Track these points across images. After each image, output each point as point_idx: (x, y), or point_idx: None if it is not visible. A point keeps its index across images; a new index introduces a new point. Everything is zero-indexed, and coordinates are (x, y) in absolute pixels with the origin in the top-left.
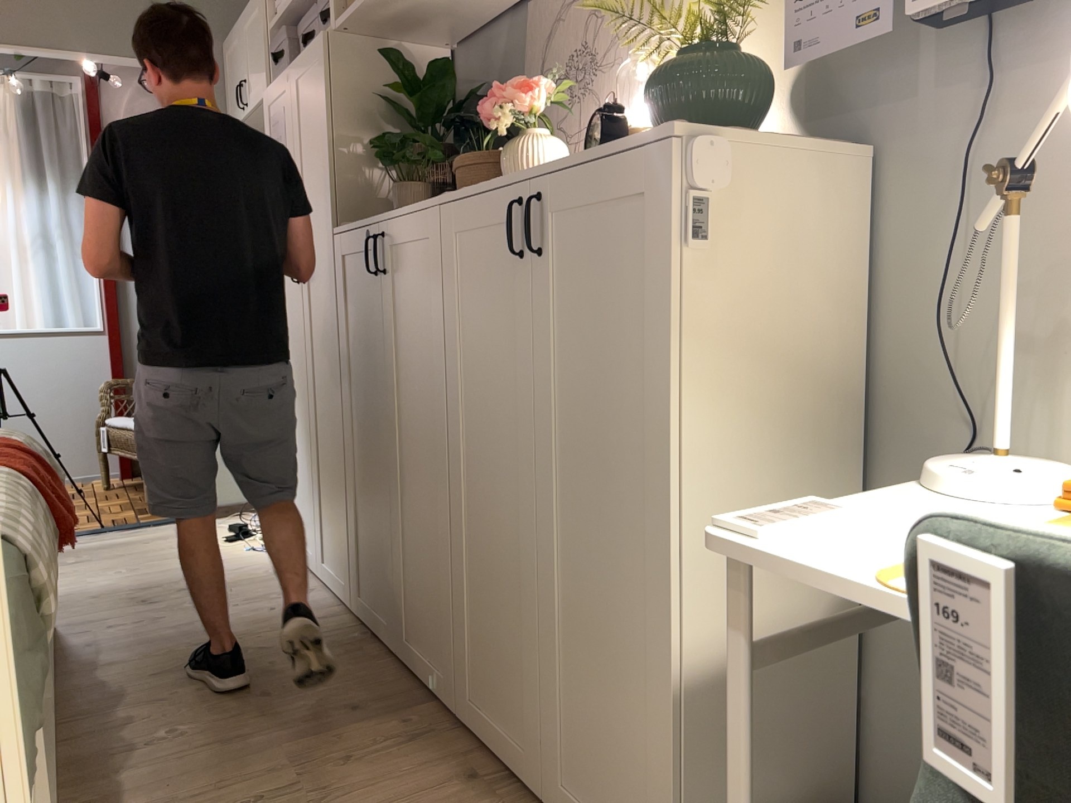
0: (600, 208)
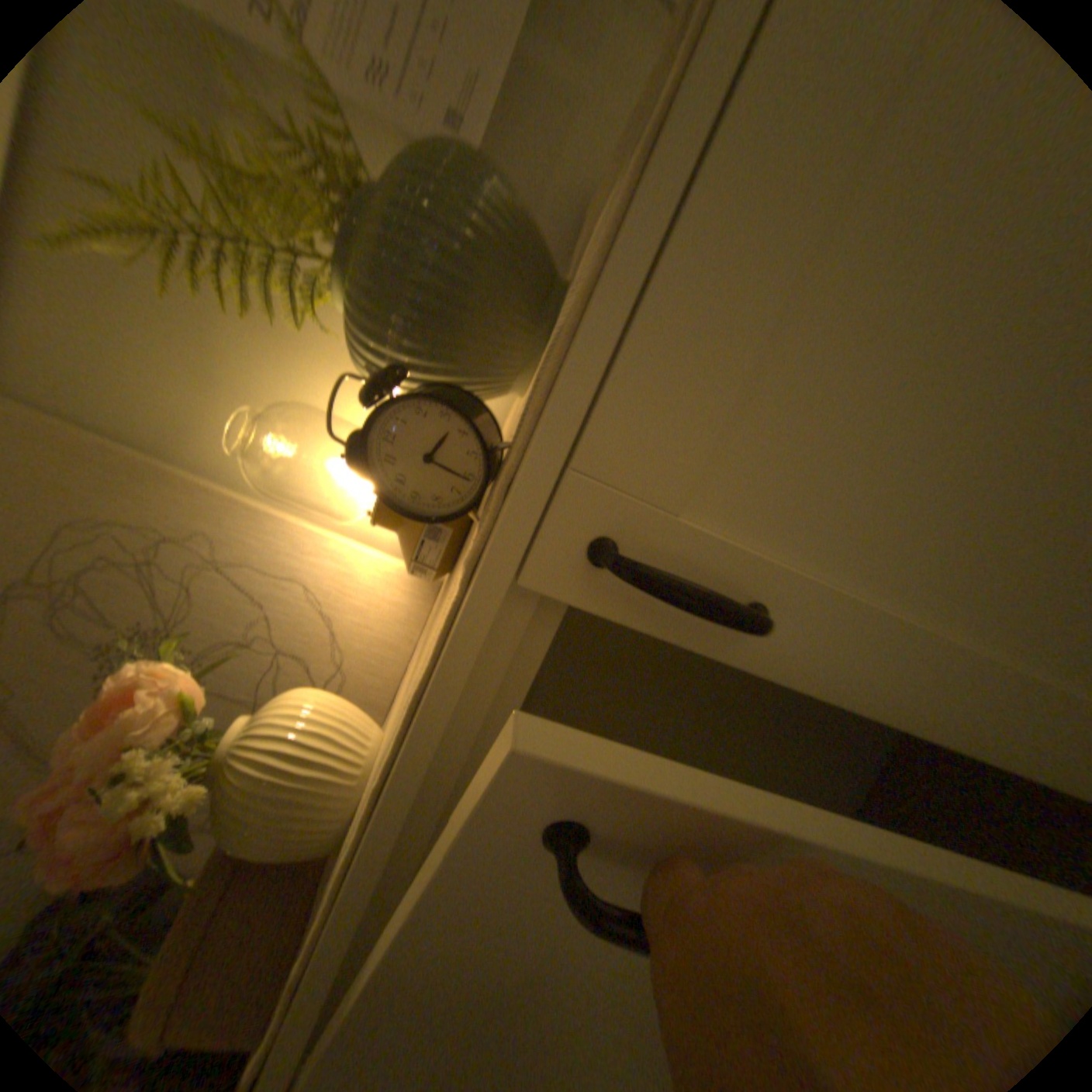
0: (829, 256)
